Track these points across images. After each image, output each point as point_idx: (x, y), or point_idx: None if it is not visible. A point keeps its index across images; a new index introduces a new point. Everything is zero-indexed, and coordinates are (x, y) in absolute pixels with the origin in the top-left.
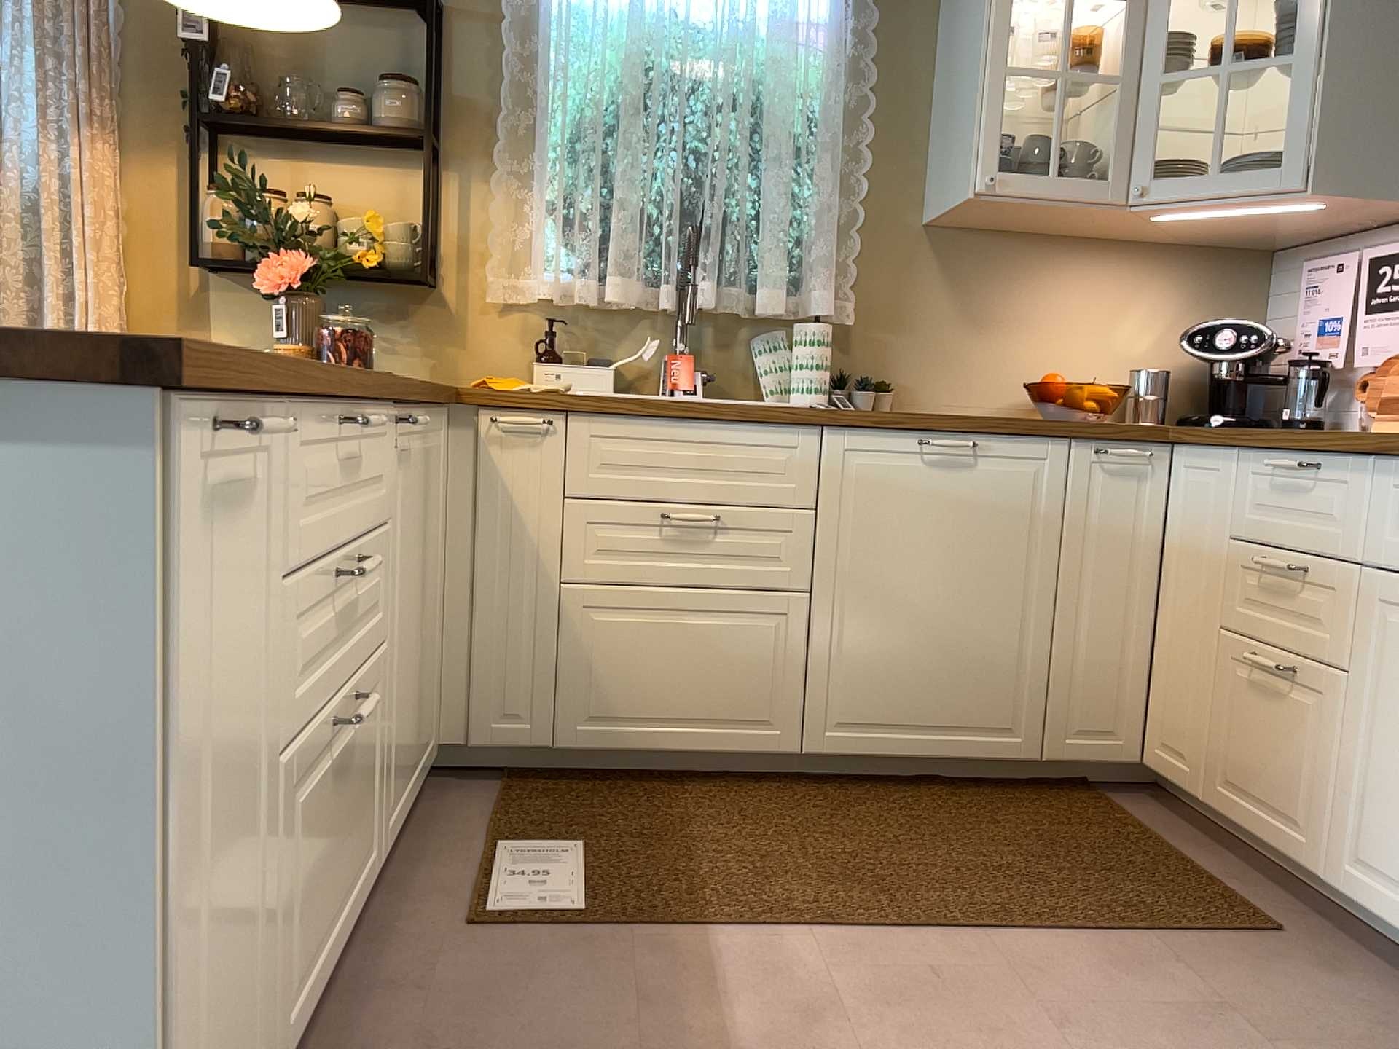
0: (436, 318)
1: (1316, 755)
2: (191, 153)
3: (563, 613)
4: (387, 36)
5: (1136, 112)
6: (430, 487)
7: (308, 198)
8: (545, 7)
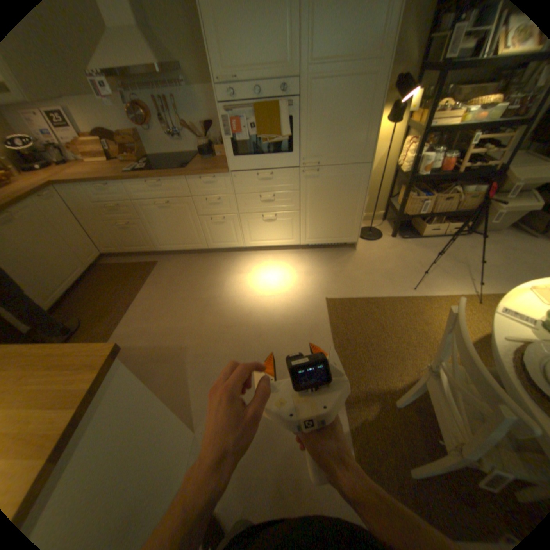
0: None
1: (141, 234)
2: None
3: None
4: None
5: None
6: None
7: None
8: None
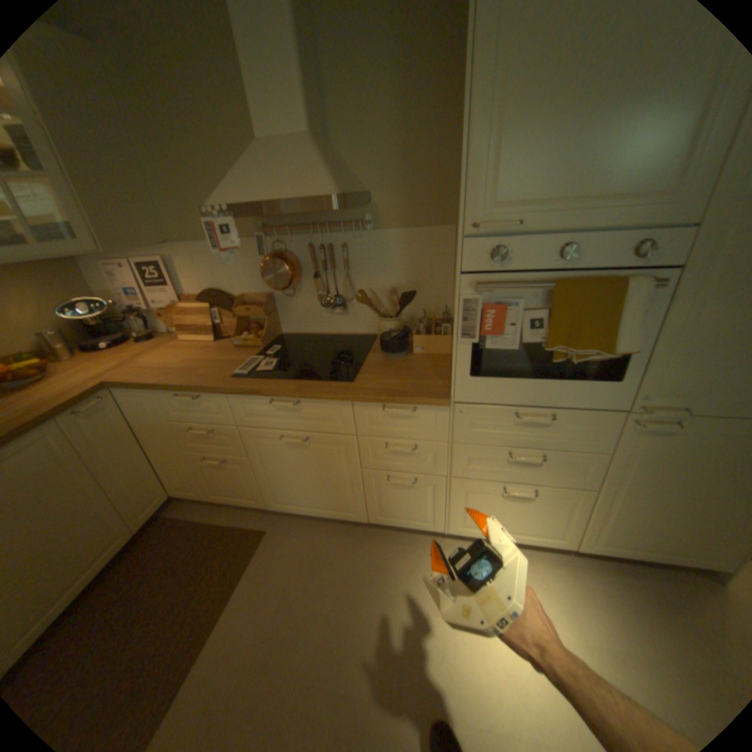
0: None
1: (246, 480)
2: None
3: None
4: None
5: None
6: None
7: None
8: None
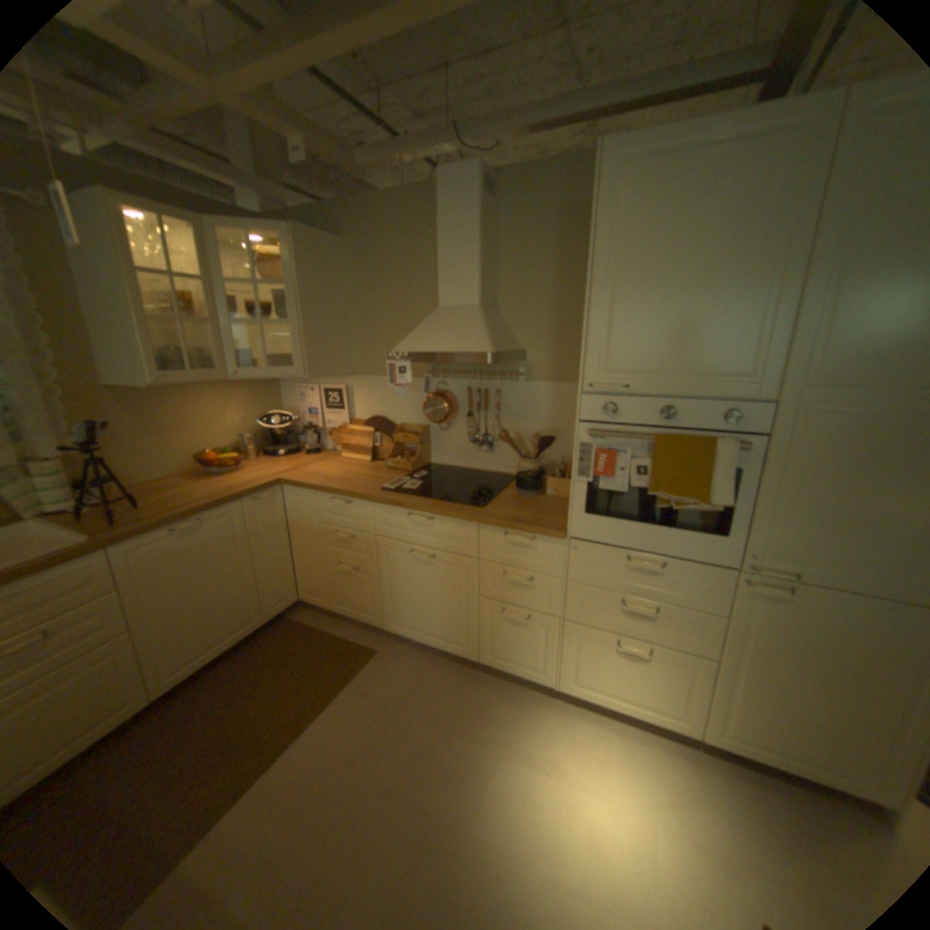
0: None
1: (370, 593)
2: None
3: None
4: None
5: (218, 336)
6: None
7: None
8: None
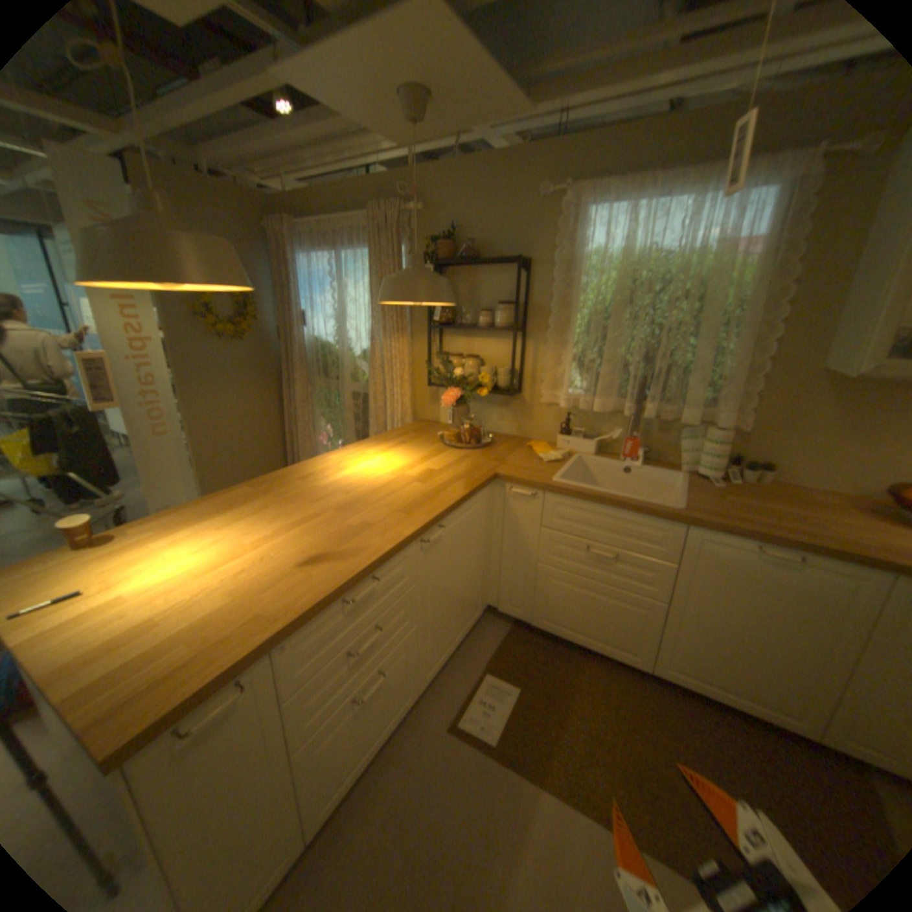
0: (519, 407)
1: None
2: (430, 335)
3: (537, 574)
4: (503, 277)
5: None
6: (470, 527)
7: (466, 358)
8: (578, 252)
